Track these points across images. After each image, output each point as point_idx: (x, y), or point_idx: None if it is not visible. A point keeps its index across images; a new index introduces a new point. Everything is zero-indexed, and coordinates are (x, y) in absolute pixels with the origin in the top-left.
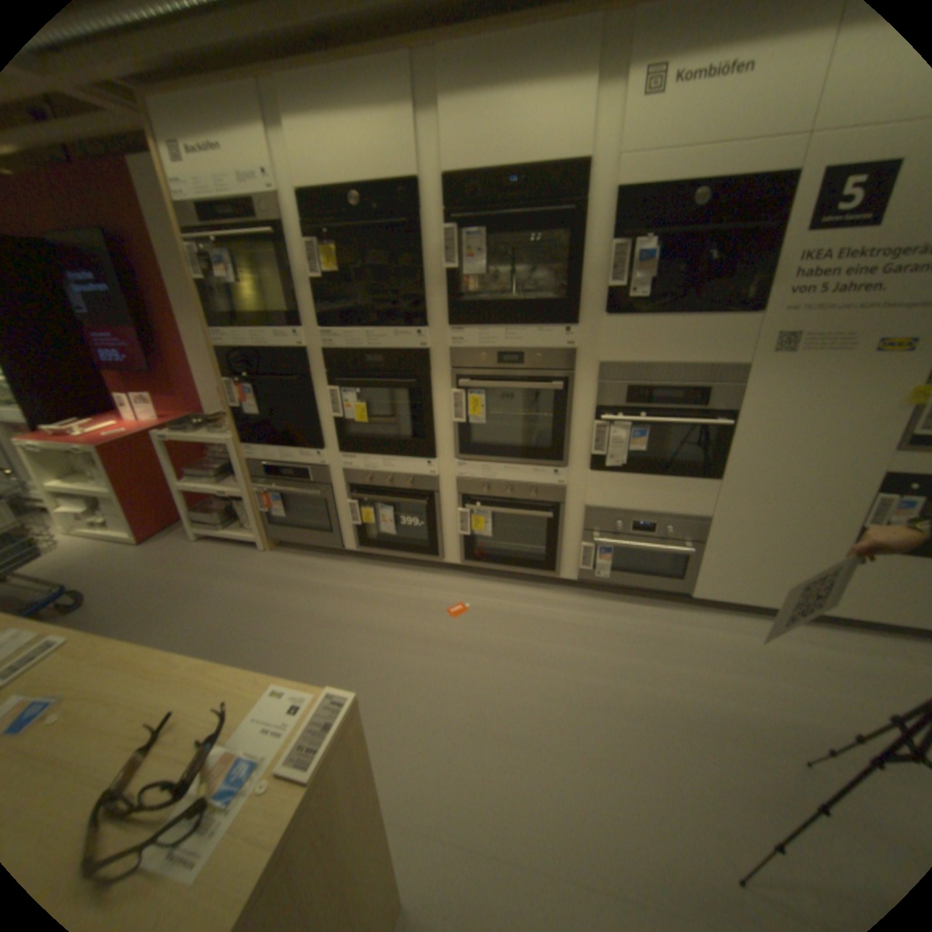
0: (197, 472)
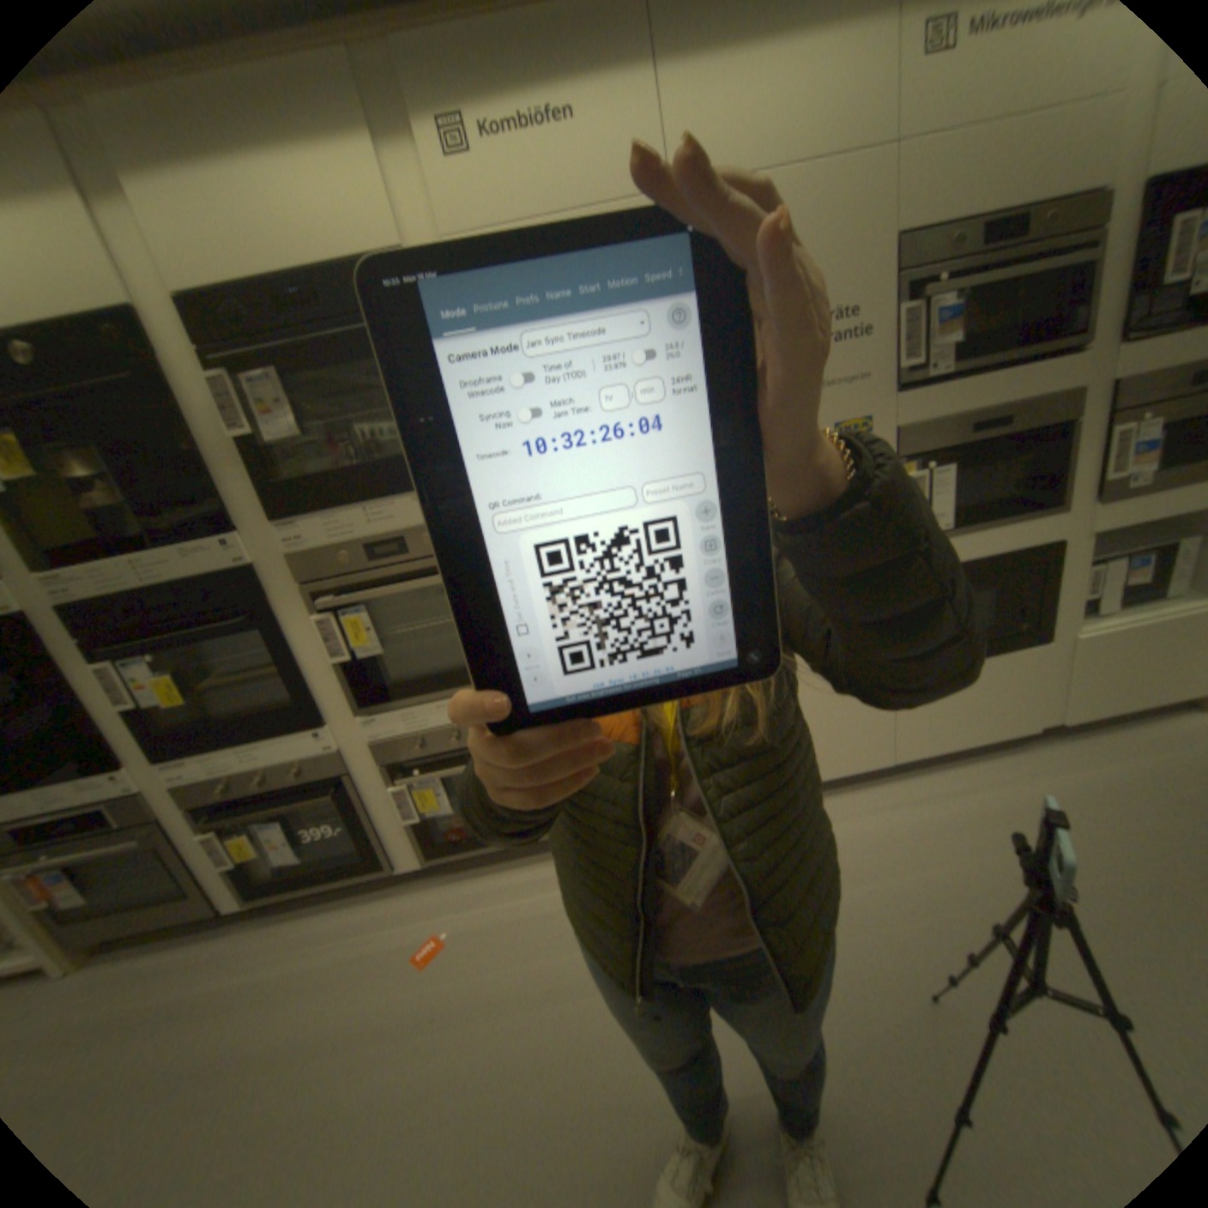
0: None
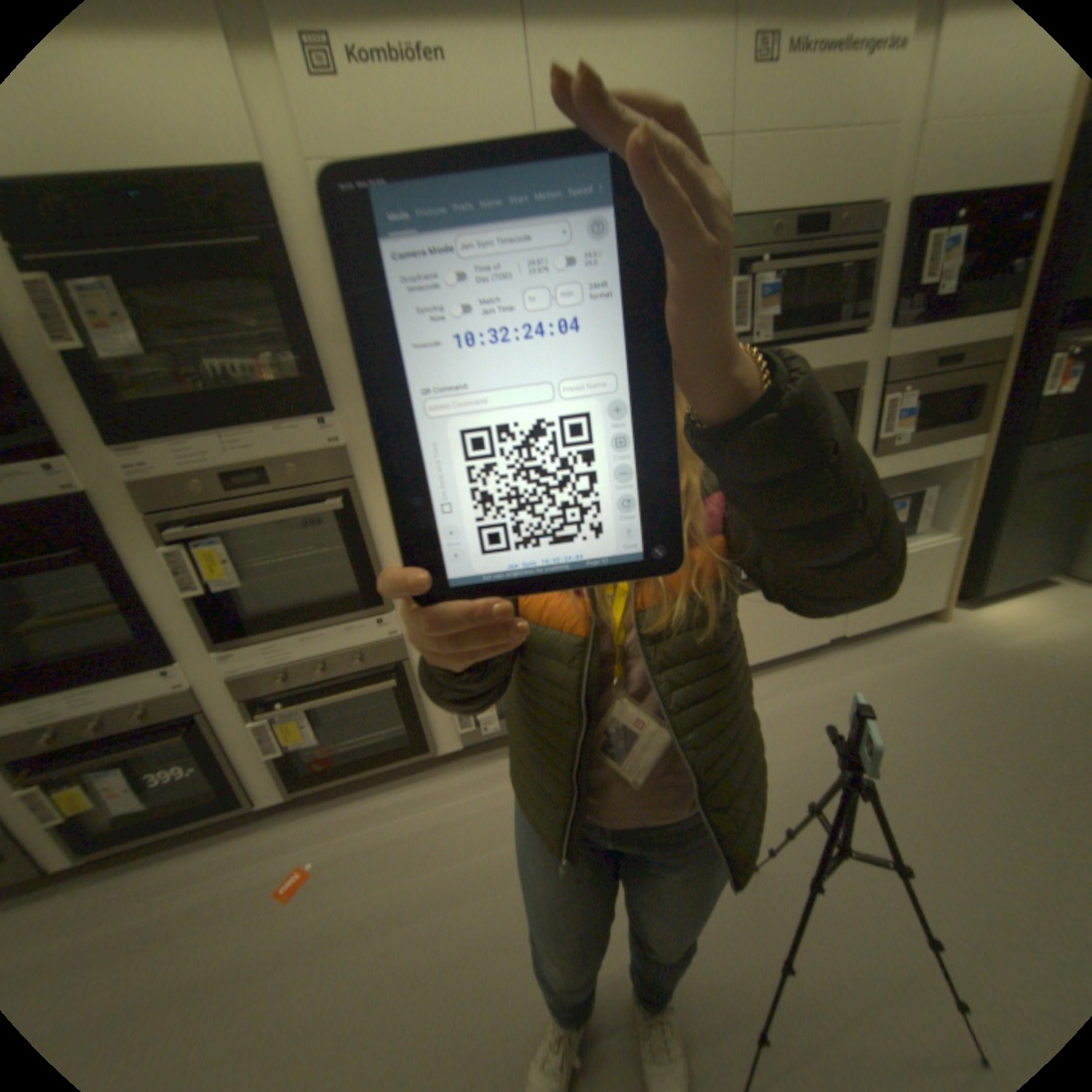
0: None
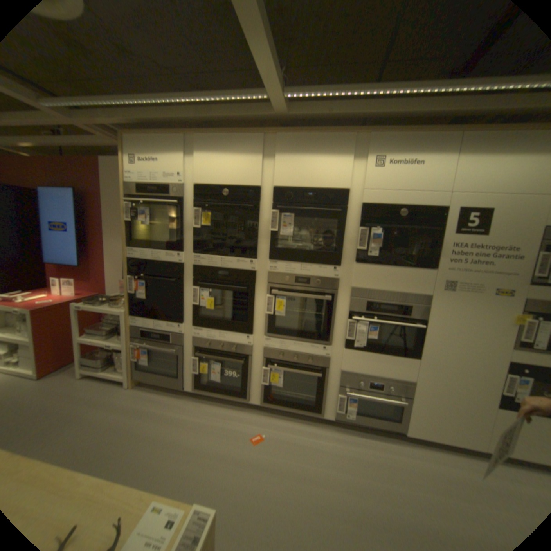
0: (95, 331)
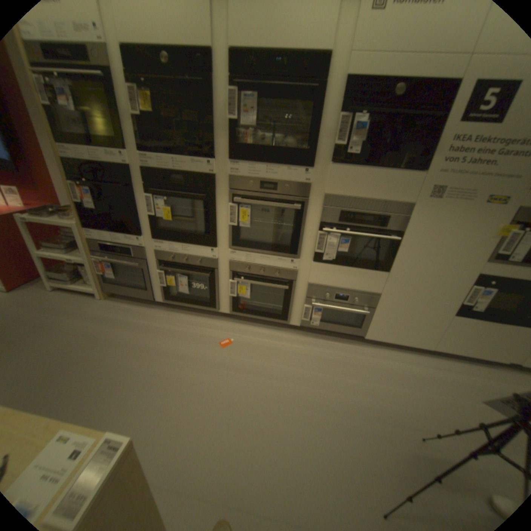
0: (53, 245)
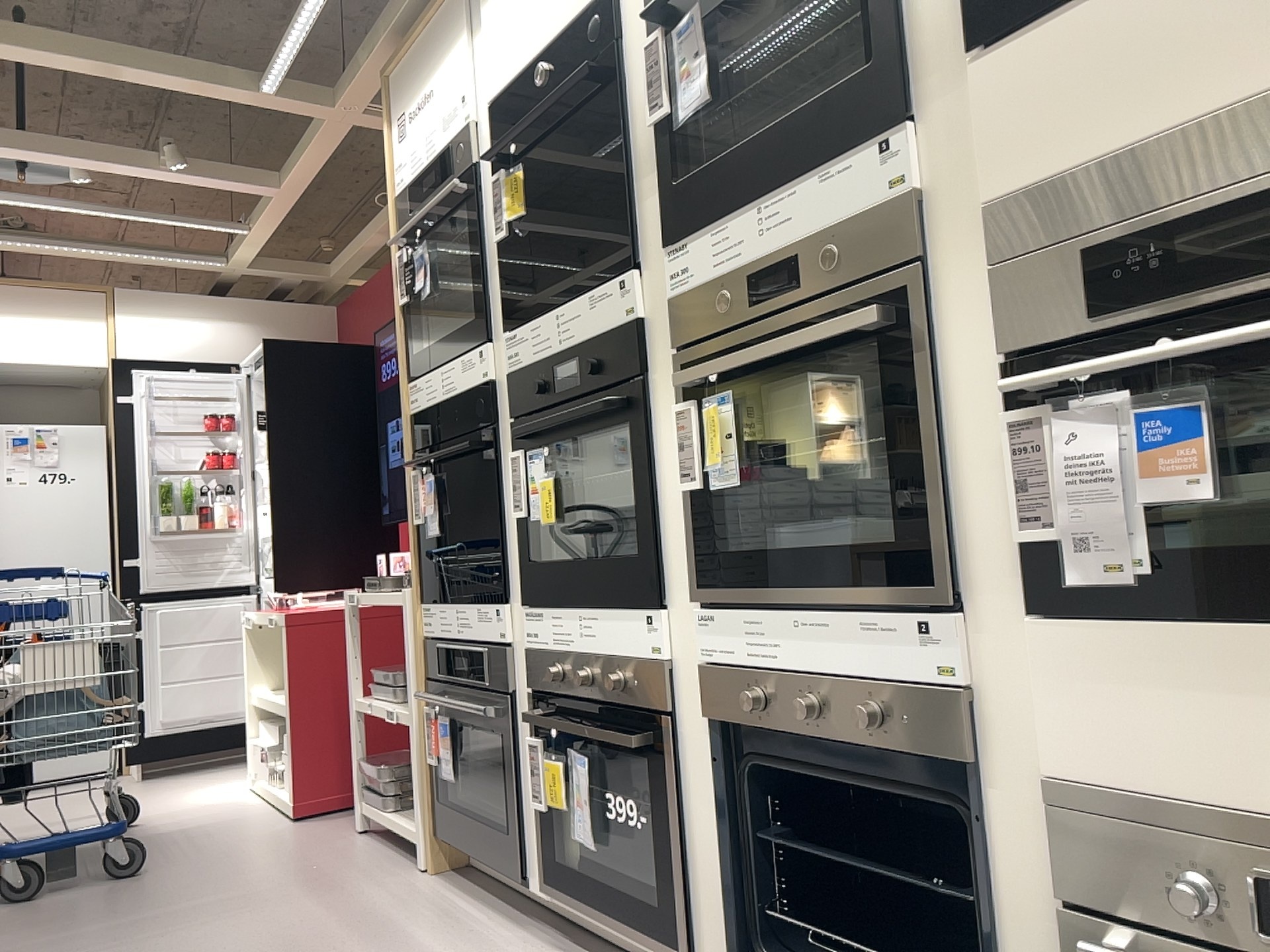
0: (391, 672)
